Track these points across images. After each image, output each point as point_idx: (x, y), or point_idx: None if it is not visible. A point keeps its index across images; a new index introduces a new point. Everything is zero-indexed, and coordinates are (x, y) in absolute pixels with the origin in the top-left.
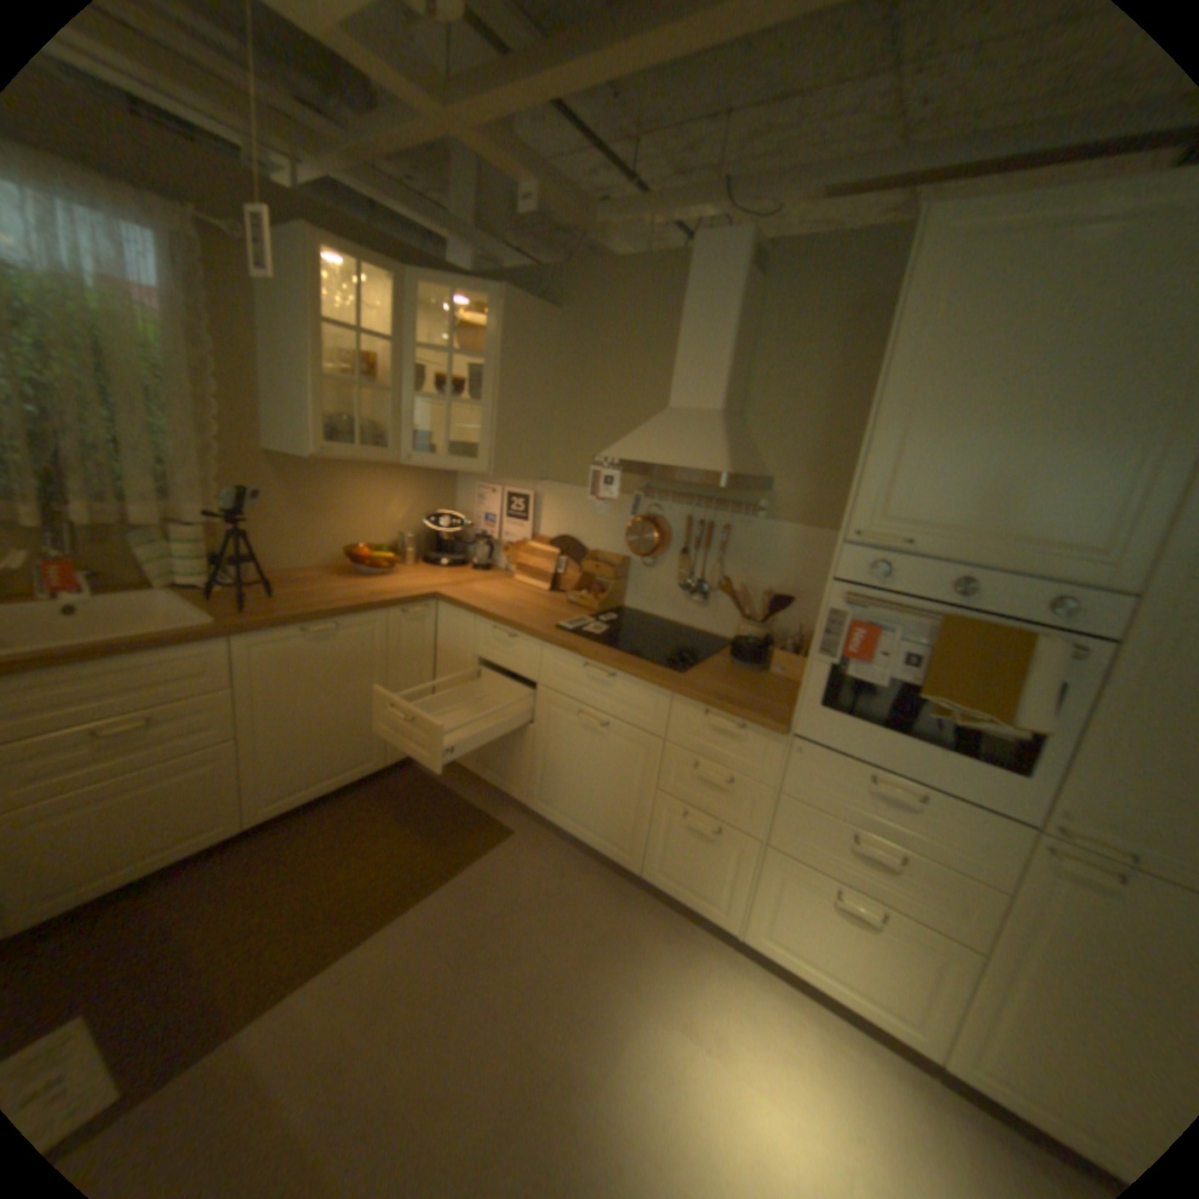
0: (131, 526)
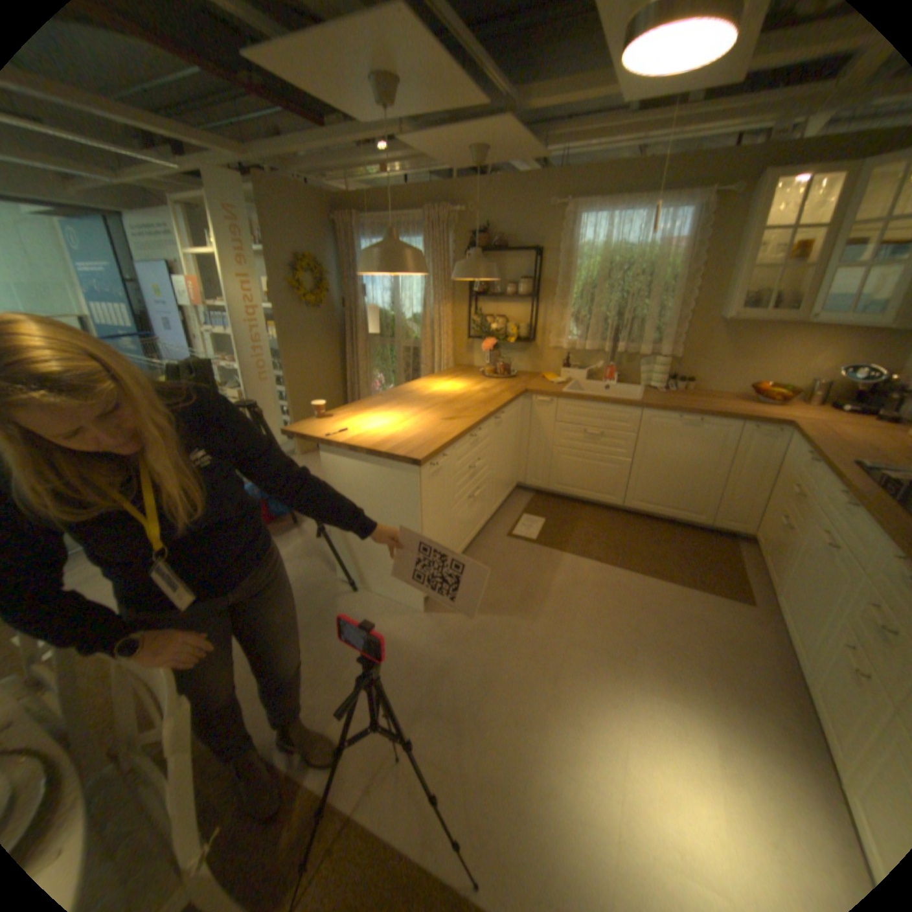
0: (645, 355)
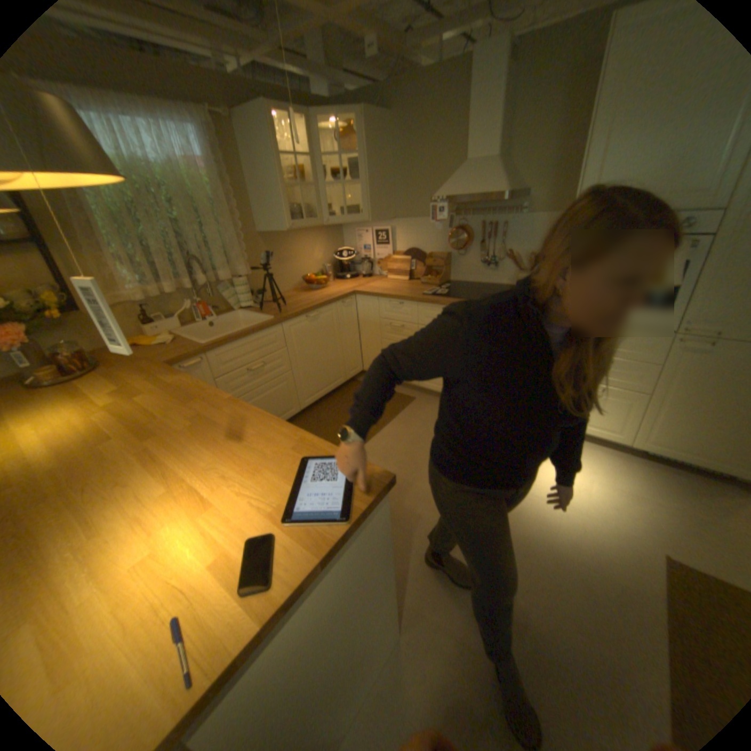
0: (217, 282)
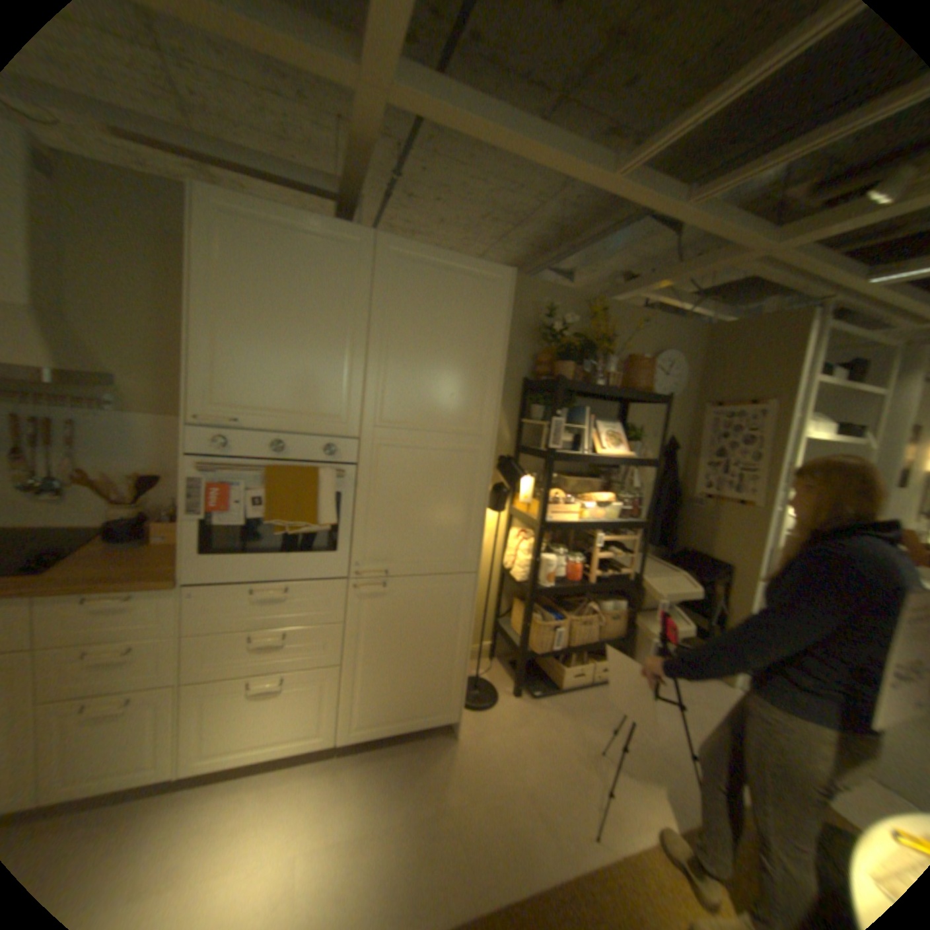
0: None
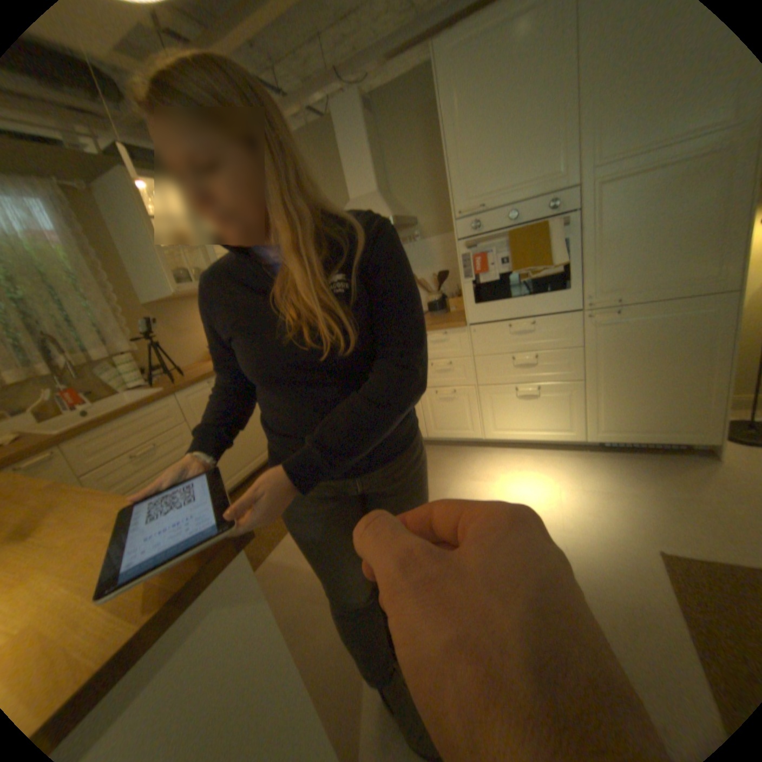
0: (92, 361)
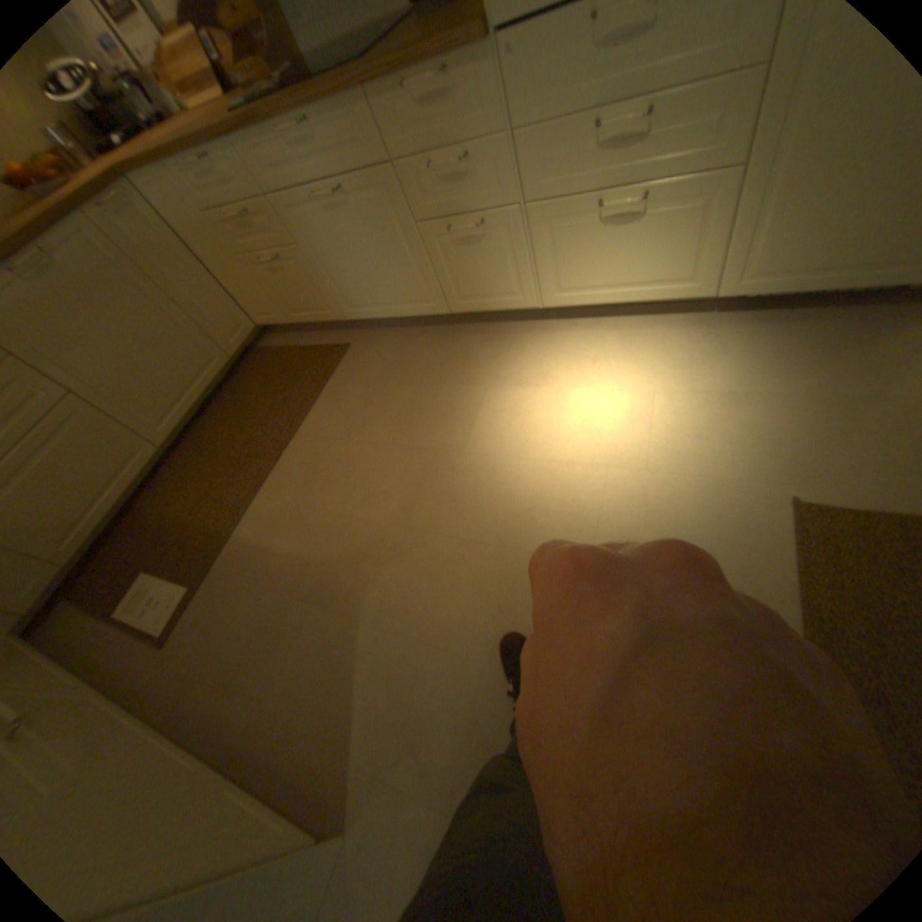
0: None
